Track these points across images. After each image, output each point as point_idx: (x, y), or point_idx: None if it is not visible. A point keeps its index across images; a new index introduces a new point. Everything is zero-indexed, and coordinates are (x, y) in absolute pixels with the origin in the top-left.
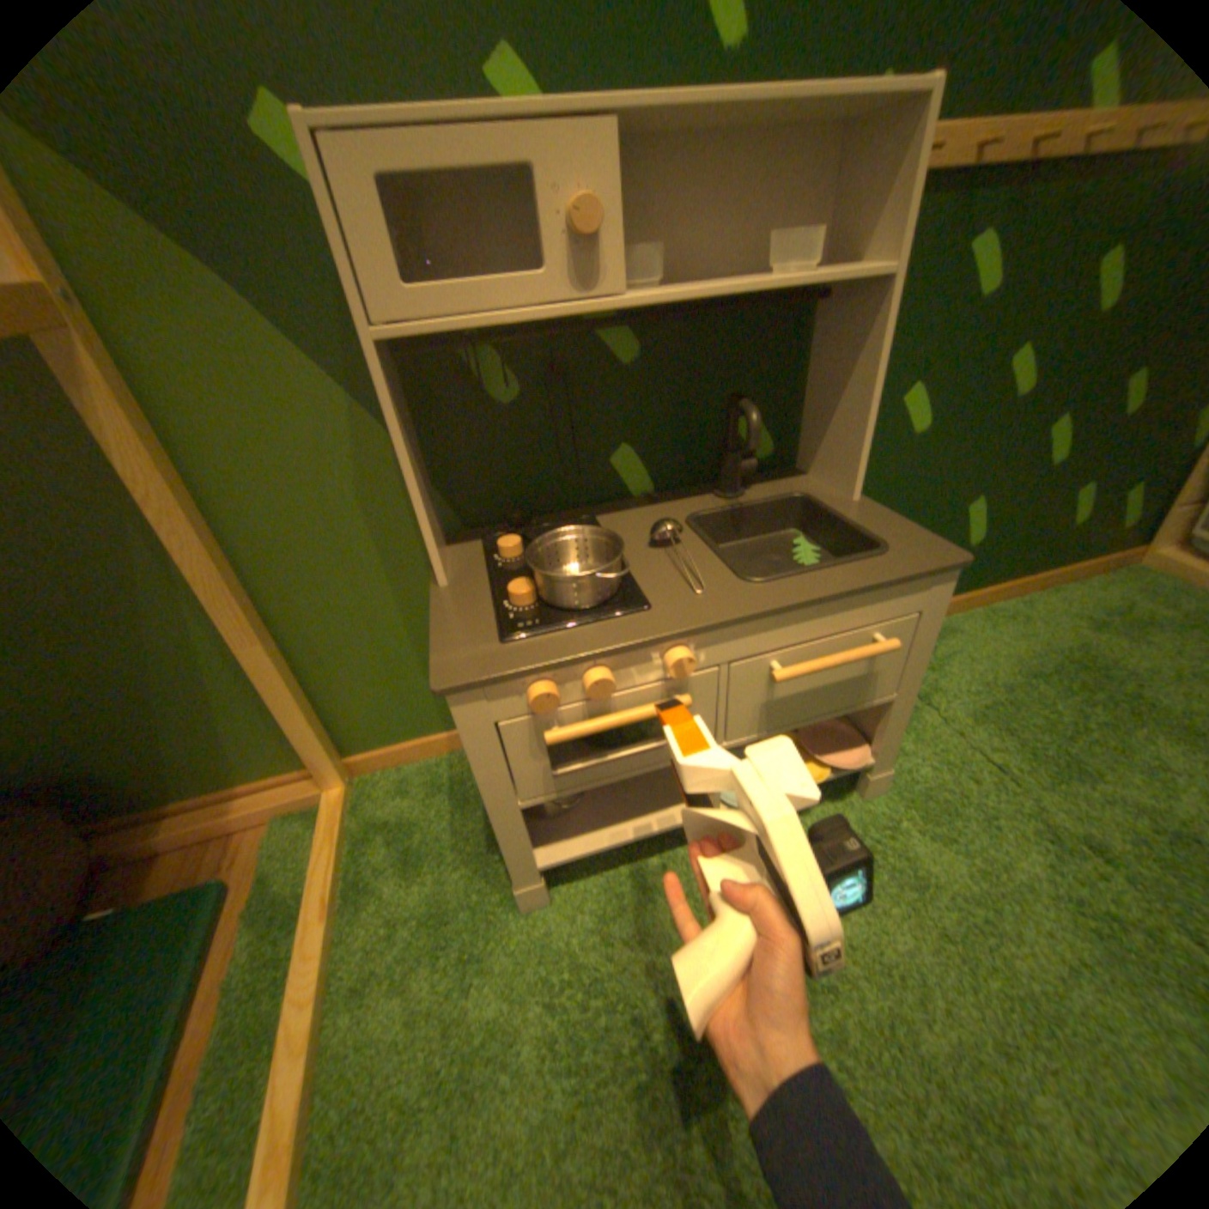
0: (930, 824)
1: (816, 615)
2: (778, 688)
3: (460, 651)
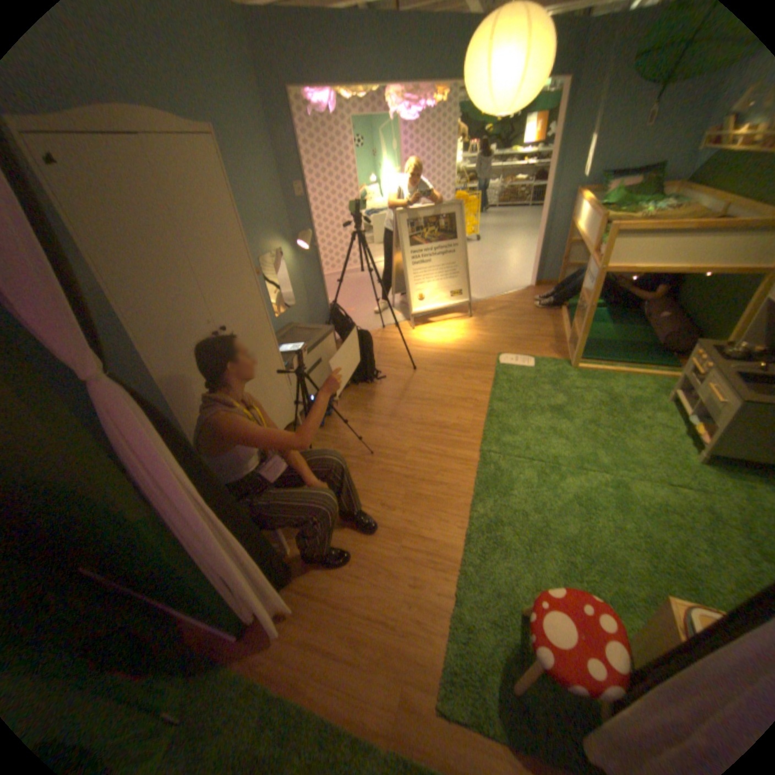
0: (686, 467)
1: (722, 381)
2: (710, 393)
3: (708, 343)
